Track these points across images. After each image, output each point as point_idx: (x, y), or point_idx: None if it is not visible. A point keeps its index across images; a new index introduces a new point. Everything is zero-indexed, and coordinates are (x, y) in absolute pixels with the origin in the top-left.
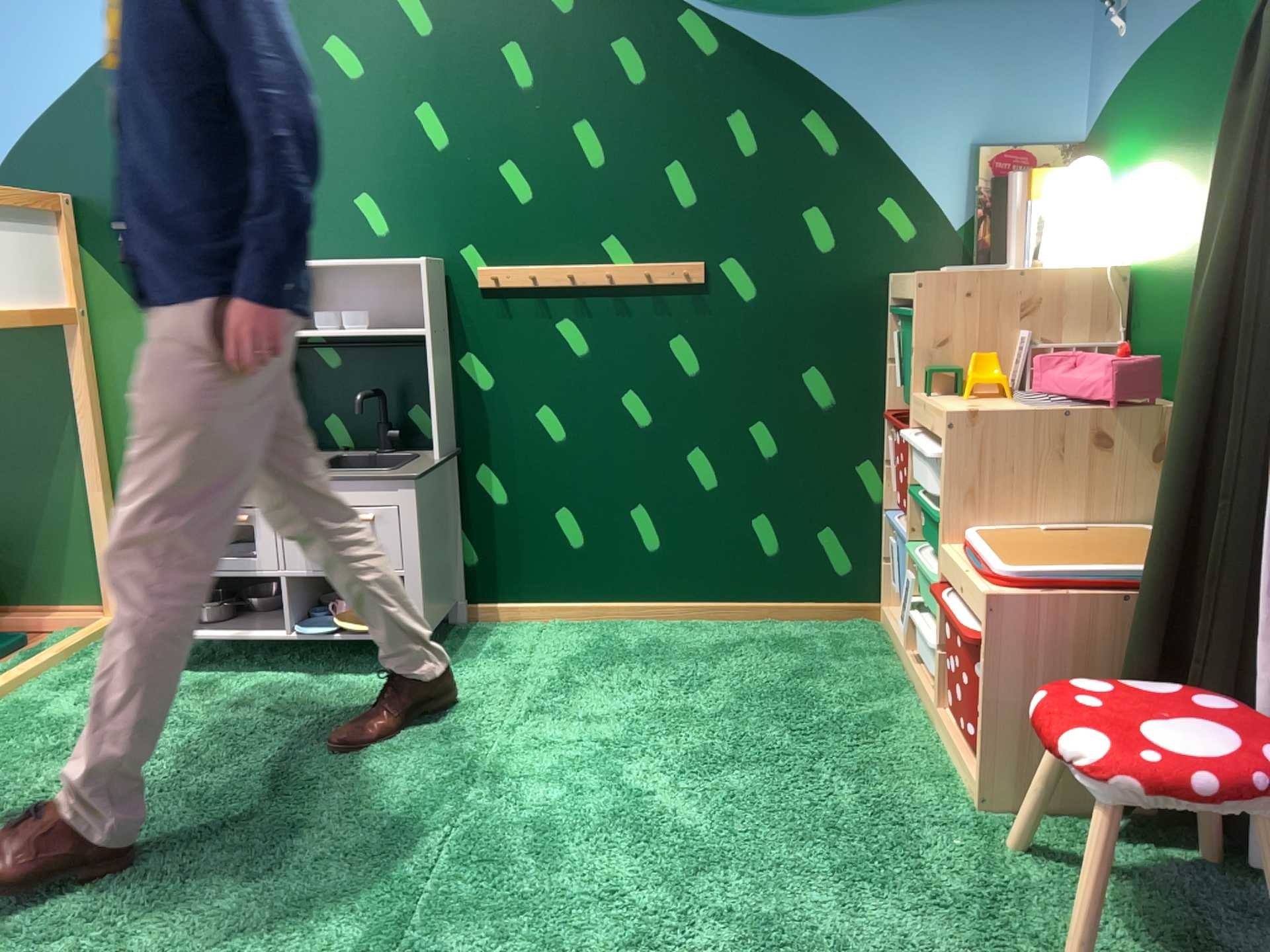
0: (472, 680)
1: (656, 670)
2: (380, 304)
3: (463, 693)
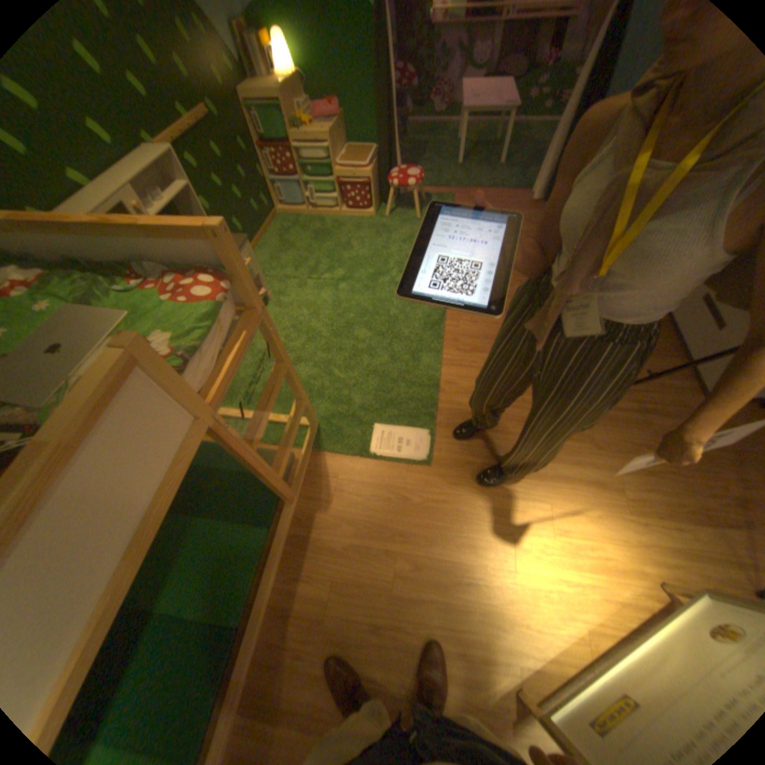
0: (277, 289)
1: (288, 254)
2: (138, 183)
3: (285, 289)
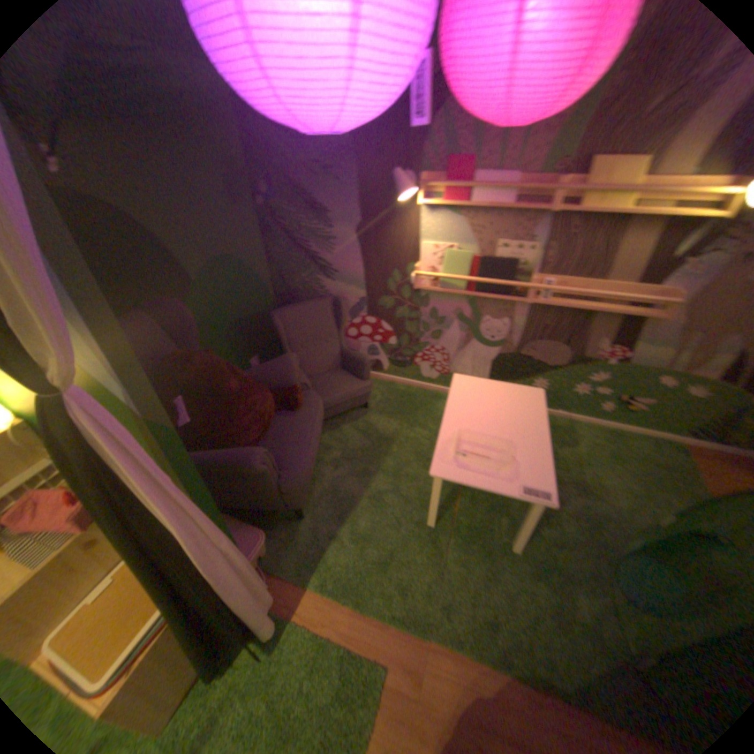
0: None
1: None
2: None
3: None
